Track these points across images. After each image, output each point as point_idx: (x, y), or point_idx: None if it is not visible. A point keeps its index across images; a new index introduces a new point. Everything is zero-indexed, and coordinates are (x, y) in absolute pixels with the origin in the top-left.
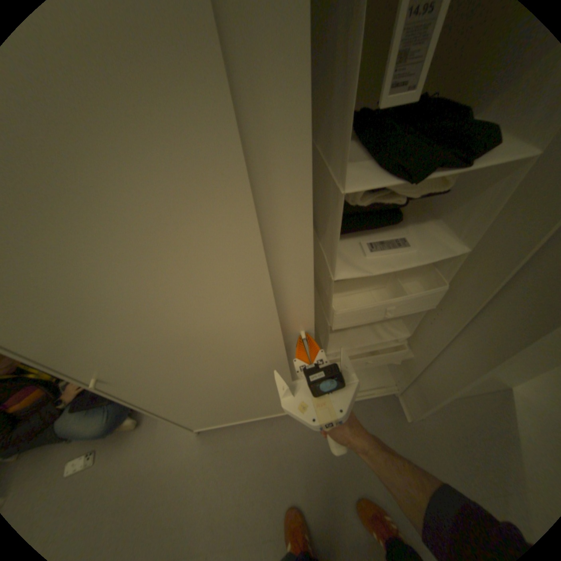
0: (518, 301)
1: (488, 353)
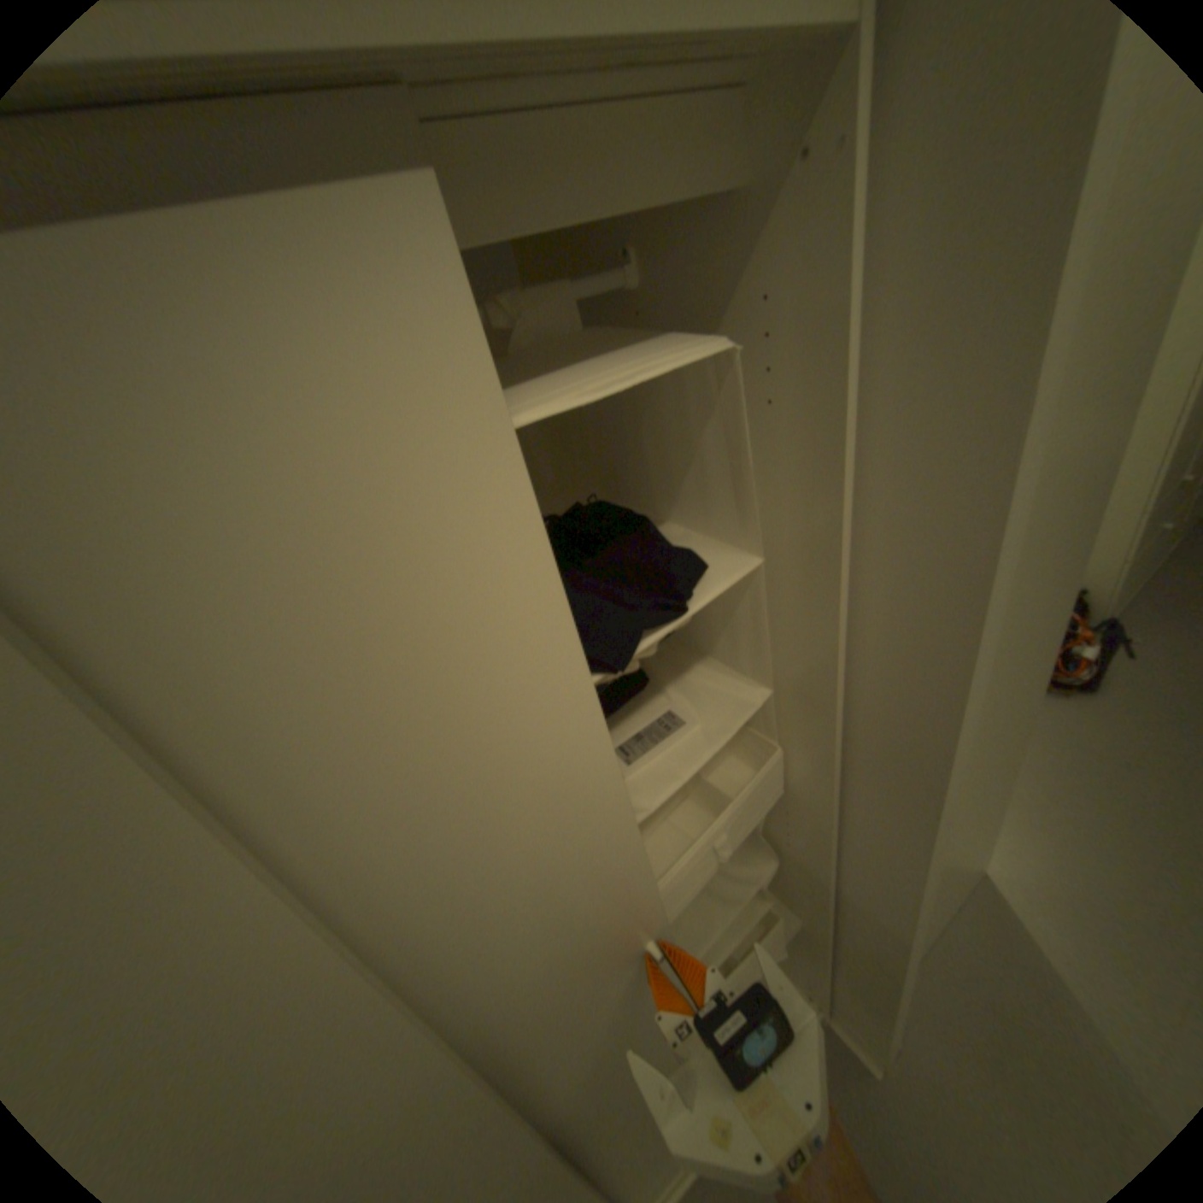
0: (875, 762)
1: (897, 867)
